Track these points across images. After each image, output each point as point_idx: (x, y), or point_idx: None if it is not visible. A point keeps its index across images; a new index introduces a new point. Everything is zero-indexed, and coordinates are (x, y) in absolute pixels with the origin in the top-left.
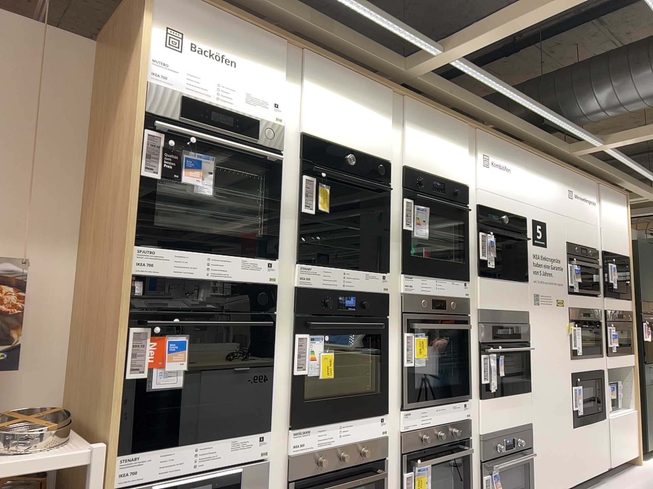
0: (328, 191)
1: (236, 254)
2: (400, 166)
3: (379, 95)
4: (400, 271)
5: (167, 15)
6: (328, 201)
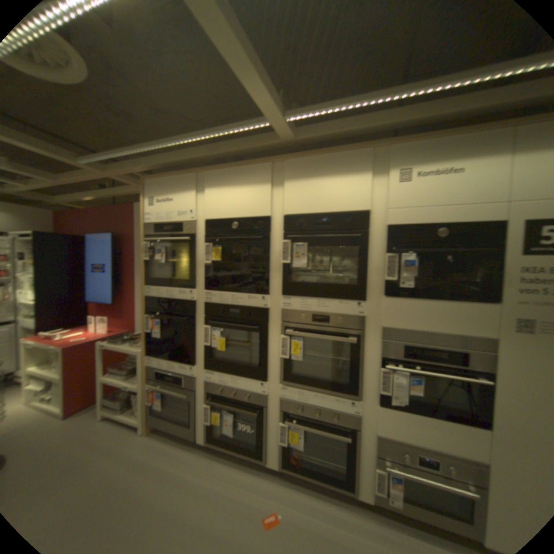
0: (220, 248)
1: (176, 288)
2: (284, 214)
3: (260, 168)
4: (283, 295)
5: (146, 190)
6: (219, 254)
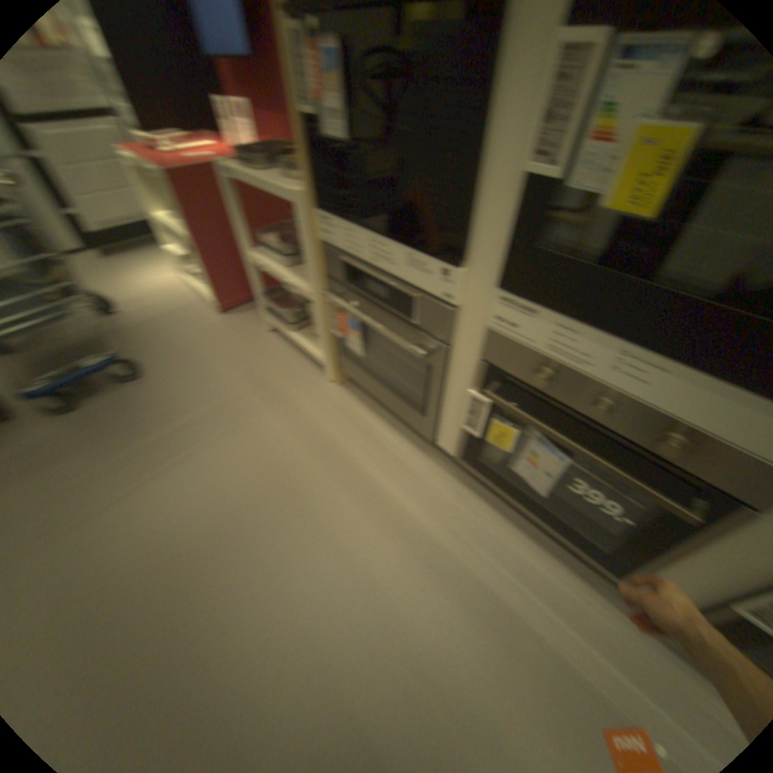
0: None
1: None
2: None
3: None
4: None
5: None
6: None
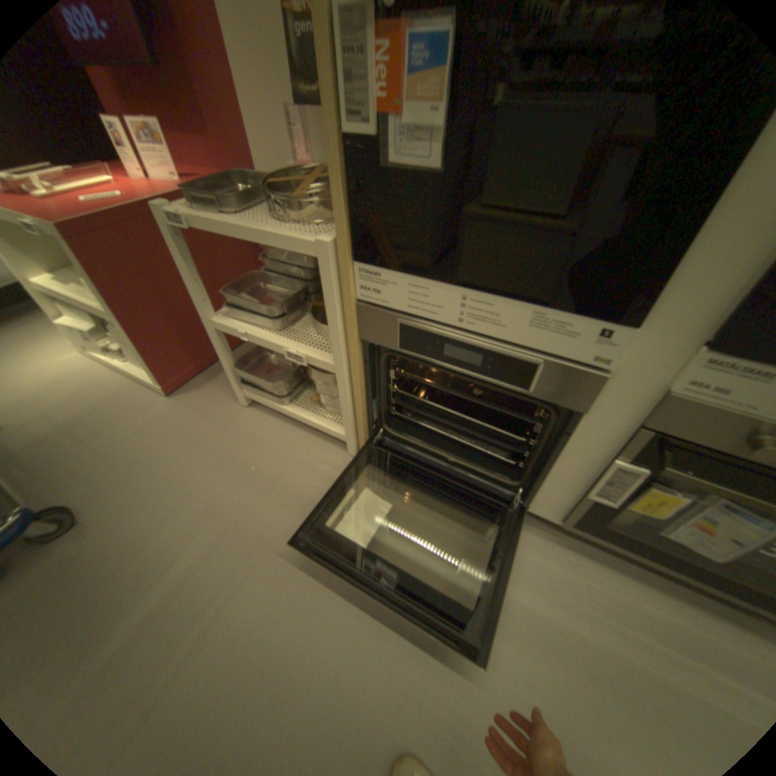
0: None
1: None
2: None
3: None
4: None
5: None
6: None
